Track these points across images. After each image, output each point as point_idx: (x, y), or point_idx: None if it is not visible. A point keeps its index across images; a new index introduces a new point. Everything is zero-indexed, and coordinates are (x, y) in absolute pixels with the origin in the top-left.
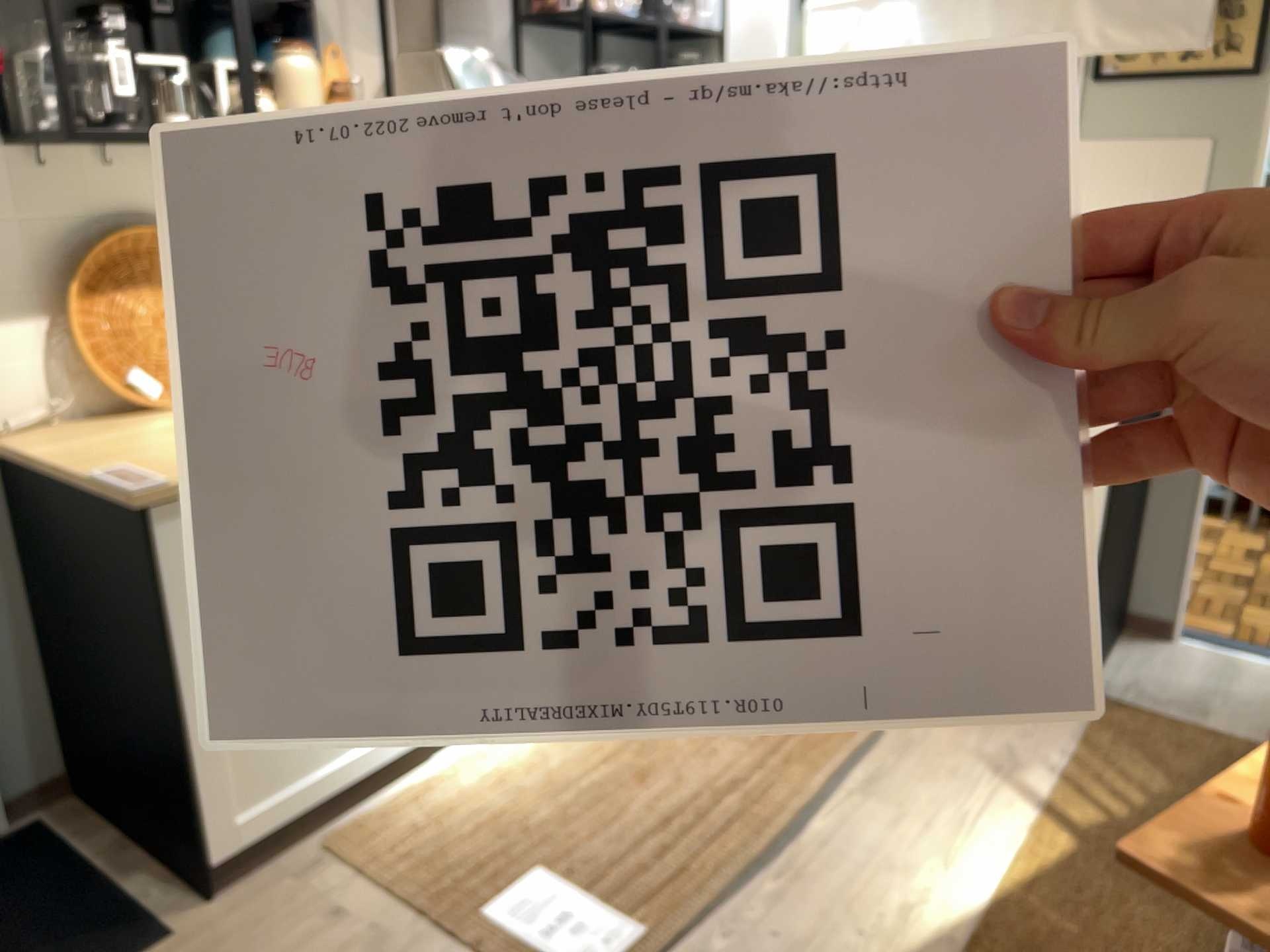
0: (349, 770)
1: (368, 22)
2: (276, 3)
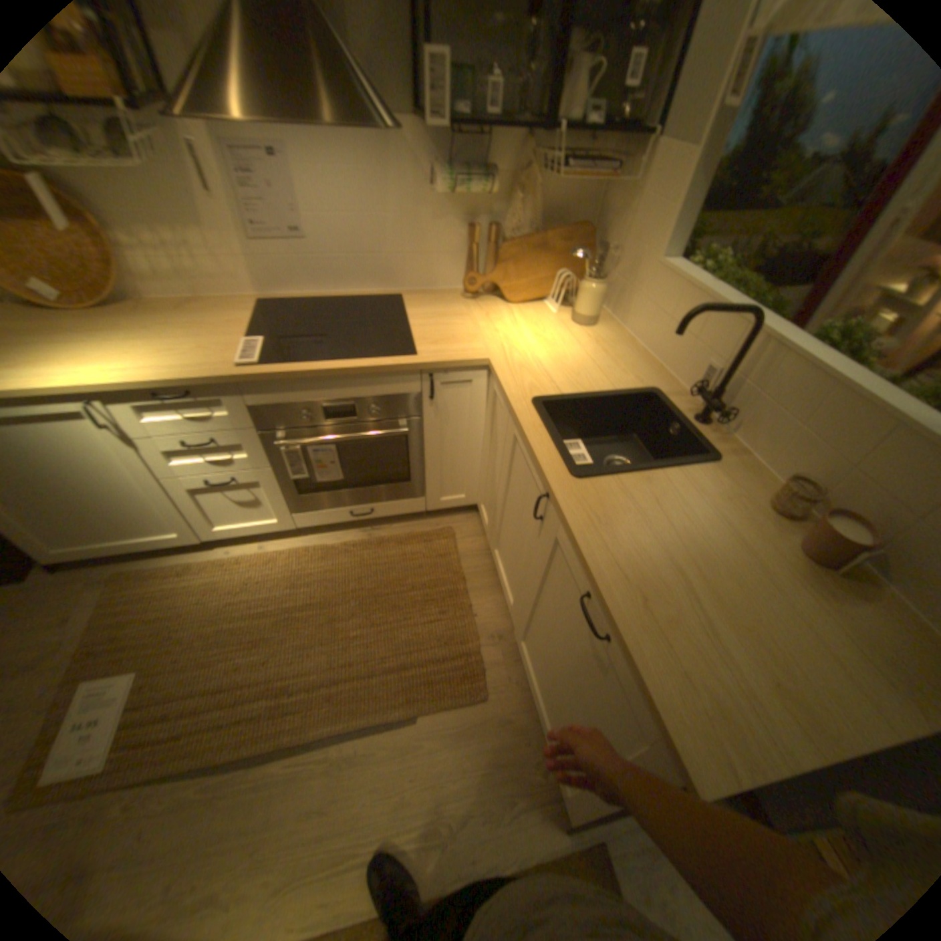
0: (133, 544)
1: None
2: None
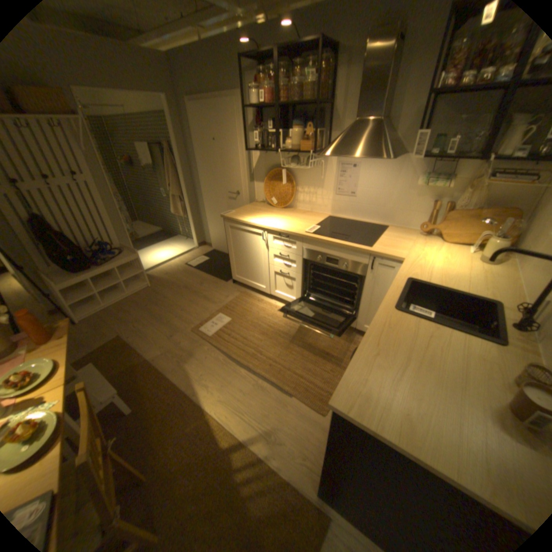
0: (253, 284)
1: (354, 109)
2: (323, 108)
